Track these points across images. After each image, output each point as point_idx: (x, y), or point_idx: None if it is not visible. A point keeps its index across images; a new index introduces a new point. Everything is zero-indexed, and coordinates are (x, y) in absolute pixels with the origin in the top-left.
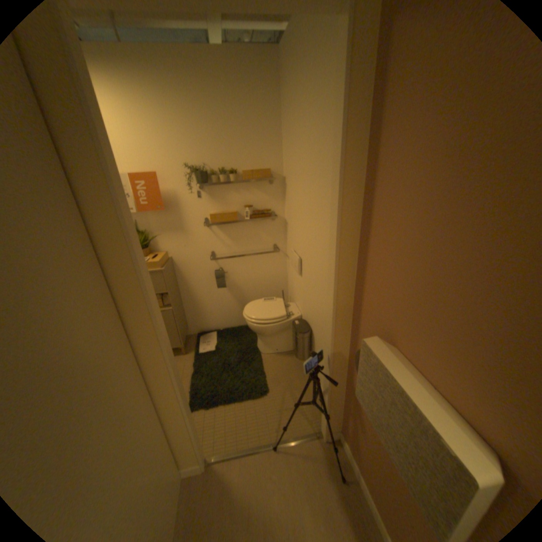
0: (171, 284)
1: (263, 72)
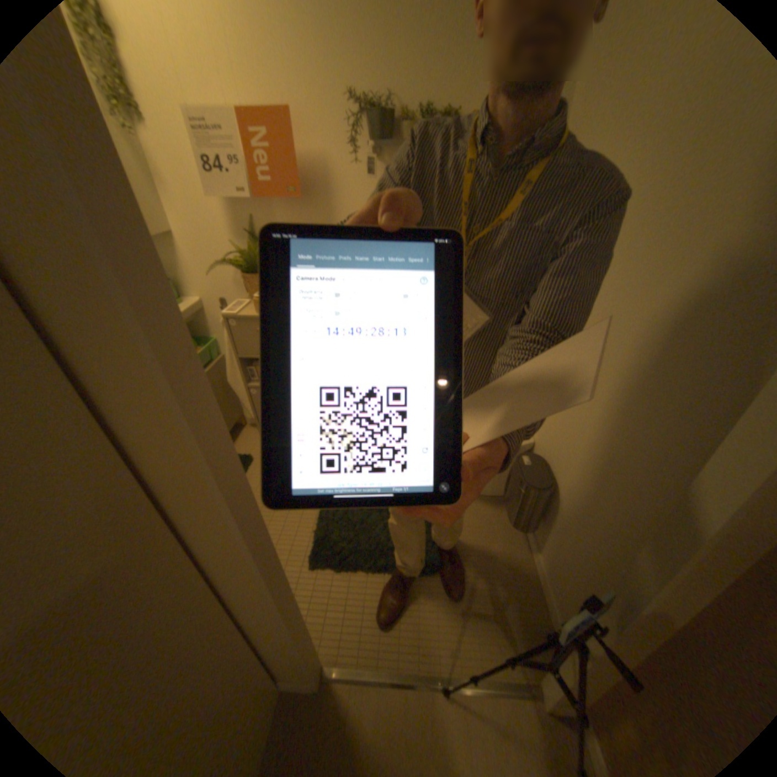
0: None
1: None
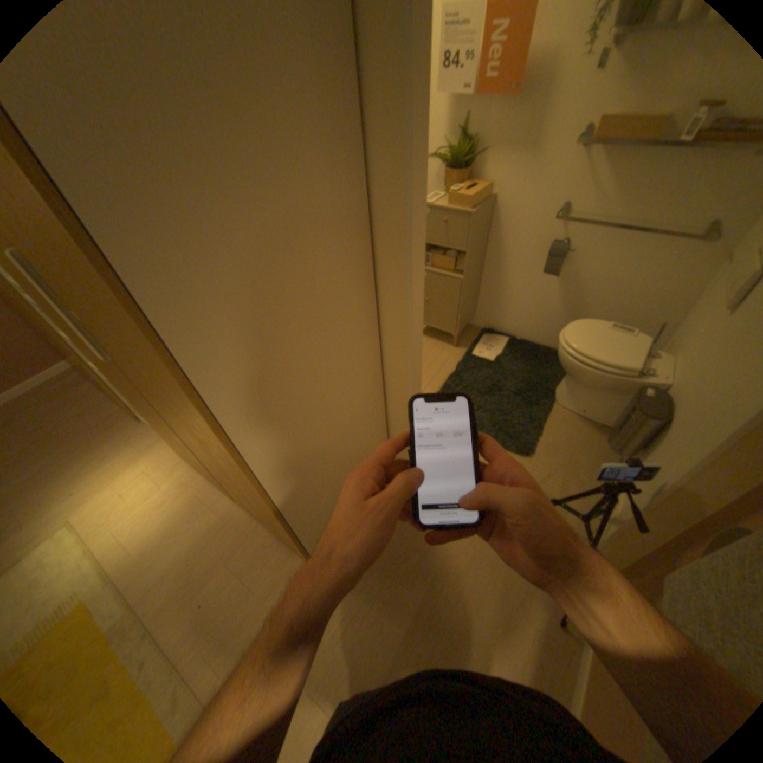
0: (477, 240)
1: None
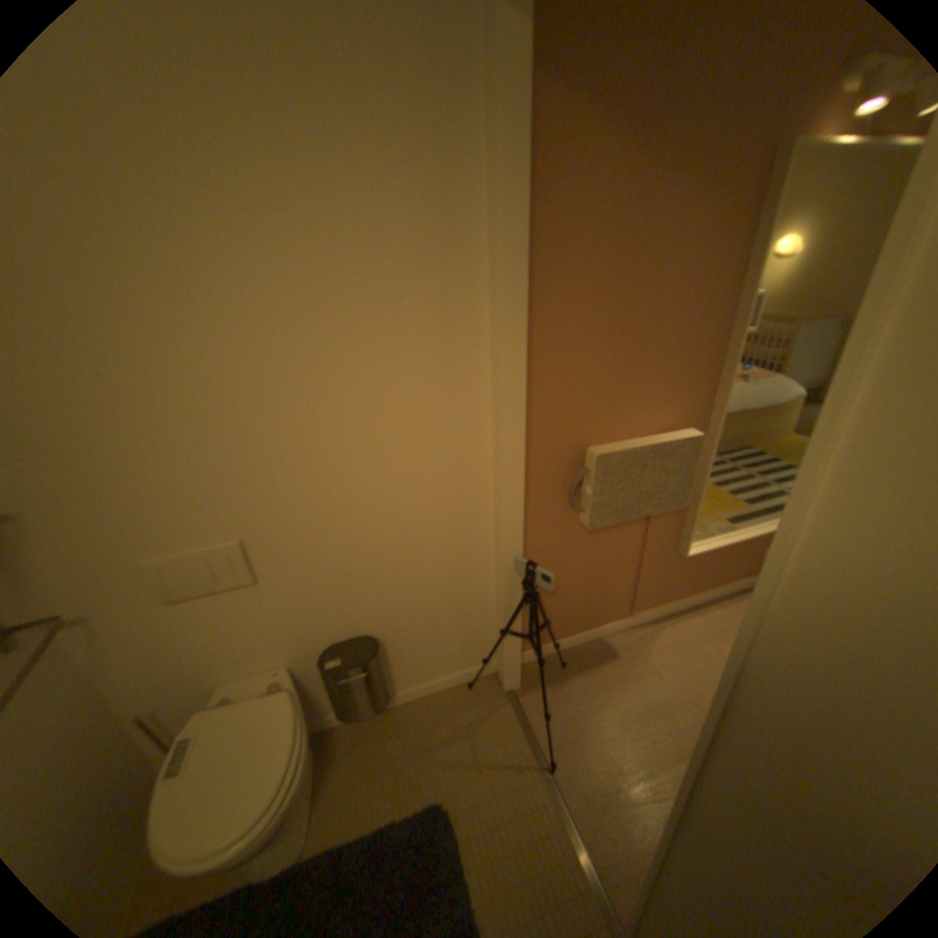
0: None
1: None
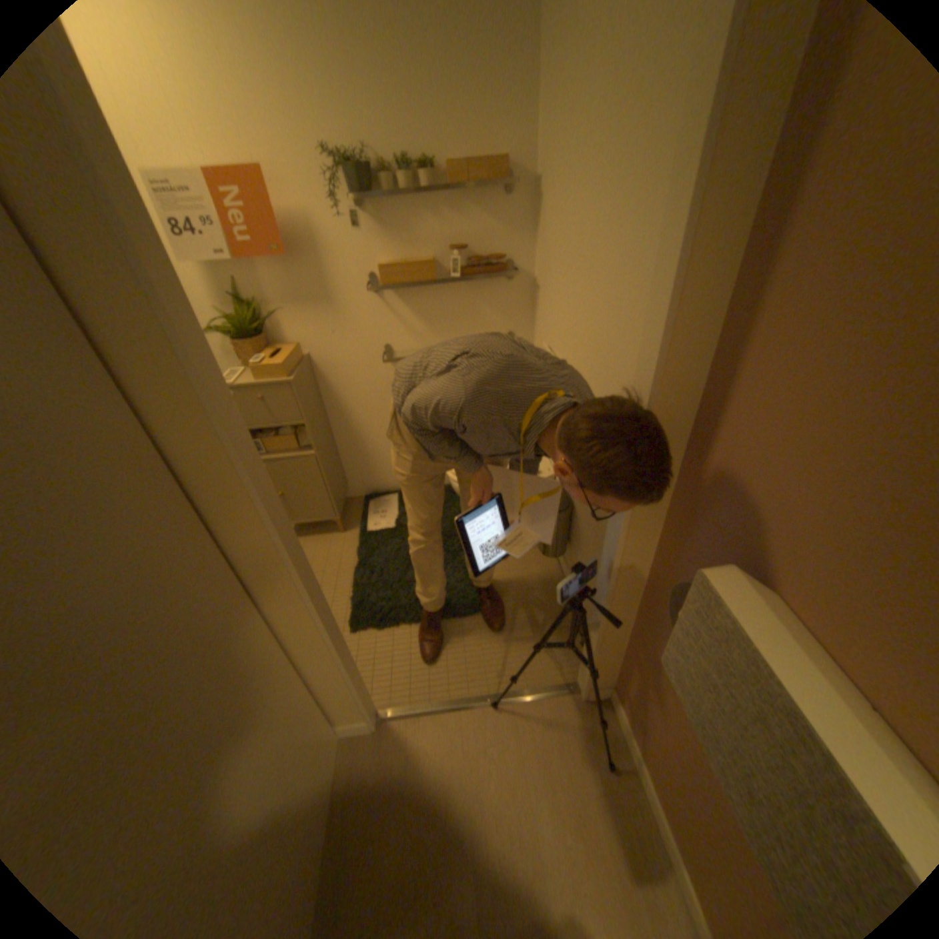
0: (311, 407)
1: None
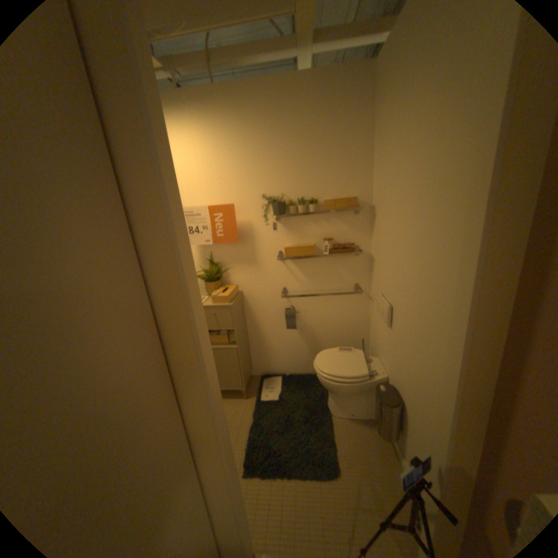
0: (239, 320)
1: (355, 91)
